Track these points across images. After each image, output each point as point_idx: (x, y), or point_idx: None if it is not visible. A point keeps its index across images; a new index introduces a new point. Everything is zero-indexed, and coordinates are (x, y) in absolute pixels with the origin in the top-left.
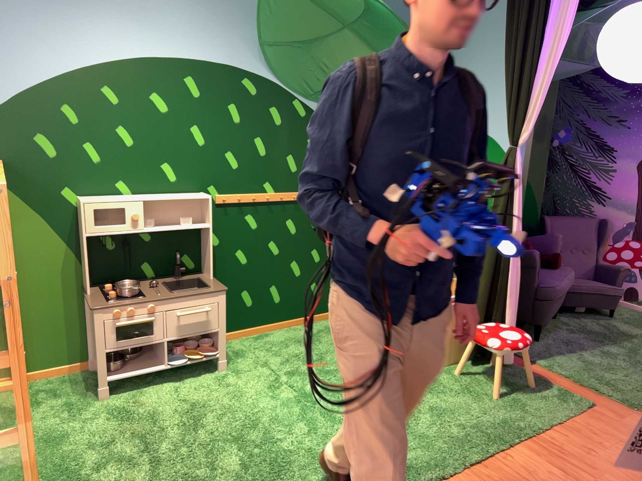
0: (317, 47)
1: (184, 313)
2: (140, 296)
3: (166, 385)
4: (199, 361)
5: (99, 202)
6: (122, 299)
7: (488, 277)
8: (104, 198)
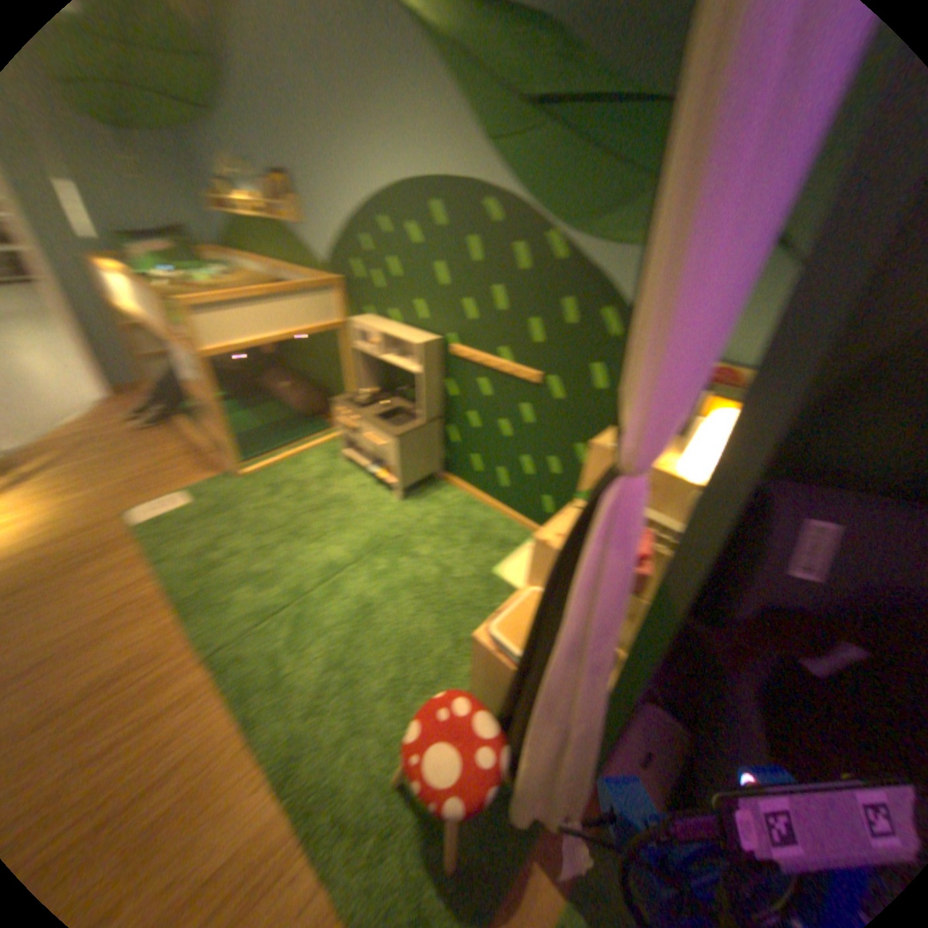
0: (560, 117)
1: (364, 438)
2: (357, 408)
3: (361, 482)
4: (383, 482)
5: (355, 323)
6: (357, 405)
7: (510, 686)
8: (374, 320)
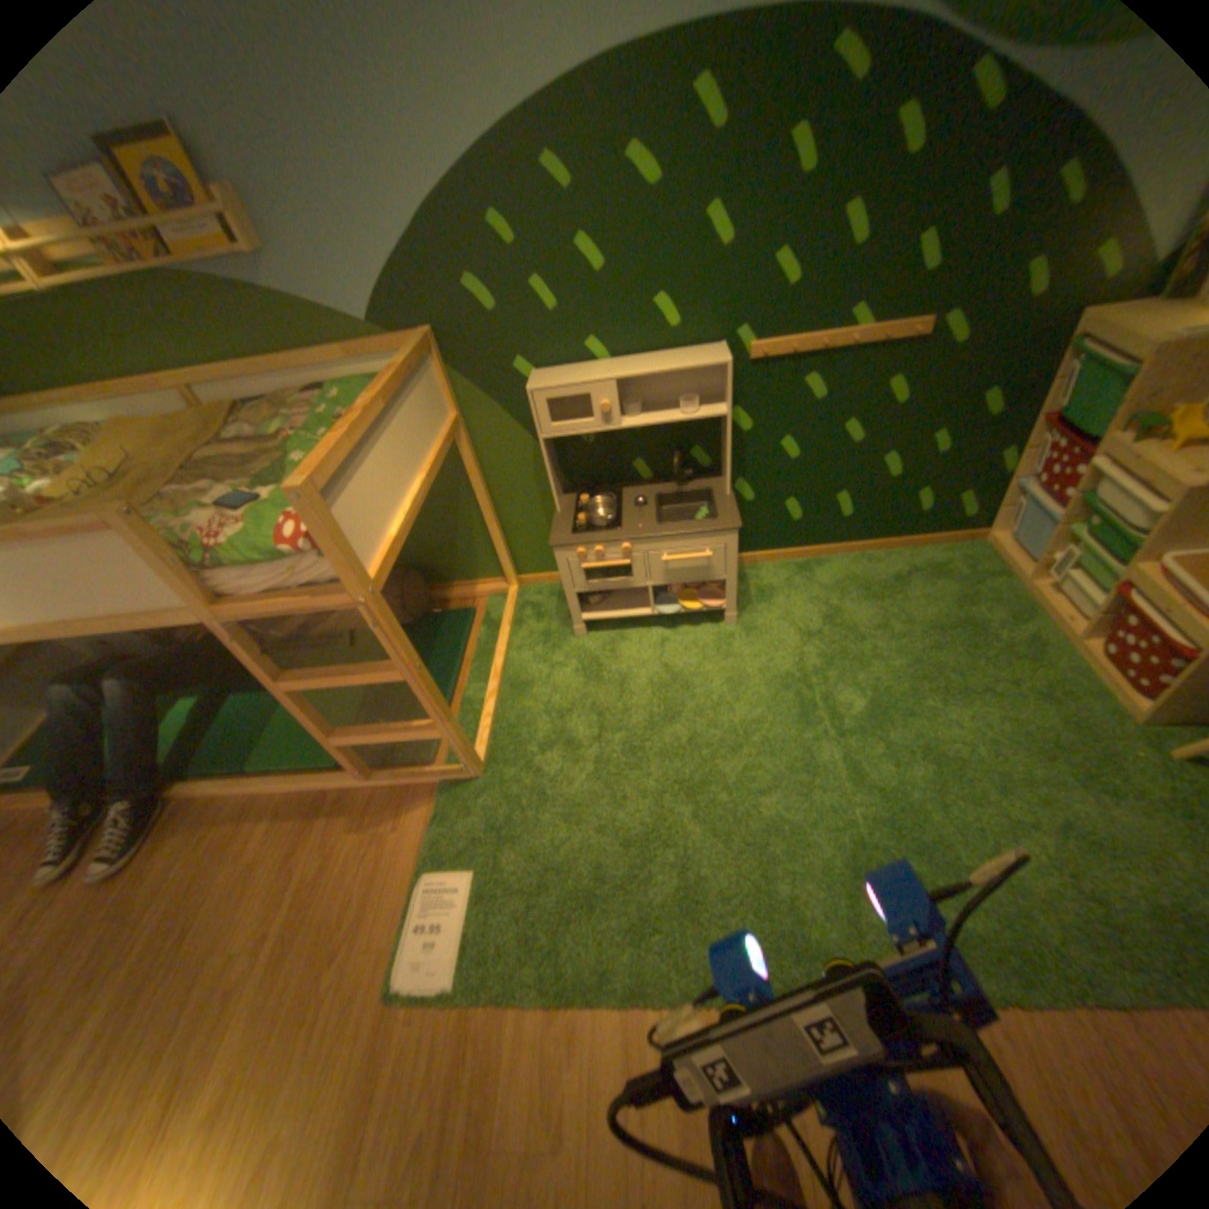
0: None
1: (667, 561)
2: (609, 529)
3: (647, 636)
4: (693, 612)
5: (545, 387)
6: (589, 527)
7: None
8: (559, 371)
